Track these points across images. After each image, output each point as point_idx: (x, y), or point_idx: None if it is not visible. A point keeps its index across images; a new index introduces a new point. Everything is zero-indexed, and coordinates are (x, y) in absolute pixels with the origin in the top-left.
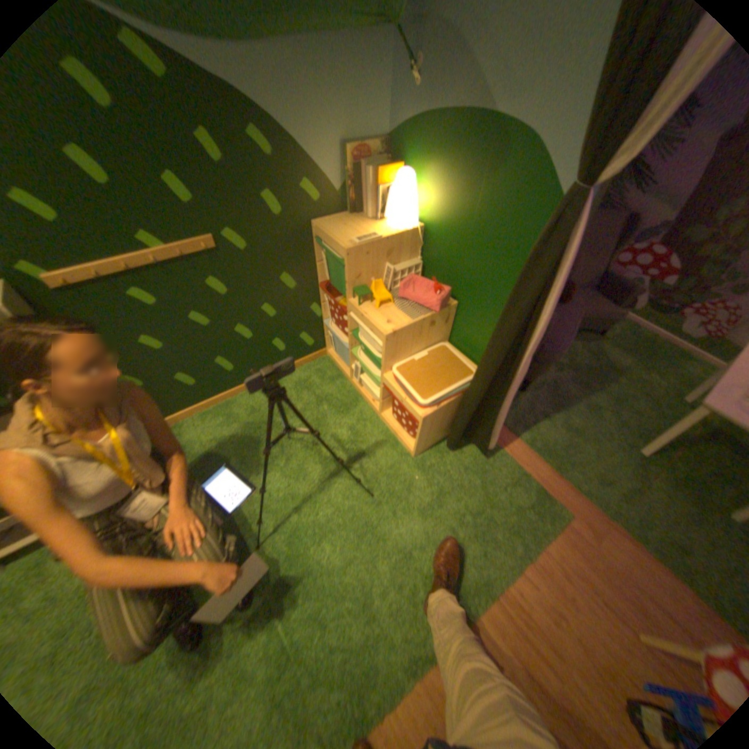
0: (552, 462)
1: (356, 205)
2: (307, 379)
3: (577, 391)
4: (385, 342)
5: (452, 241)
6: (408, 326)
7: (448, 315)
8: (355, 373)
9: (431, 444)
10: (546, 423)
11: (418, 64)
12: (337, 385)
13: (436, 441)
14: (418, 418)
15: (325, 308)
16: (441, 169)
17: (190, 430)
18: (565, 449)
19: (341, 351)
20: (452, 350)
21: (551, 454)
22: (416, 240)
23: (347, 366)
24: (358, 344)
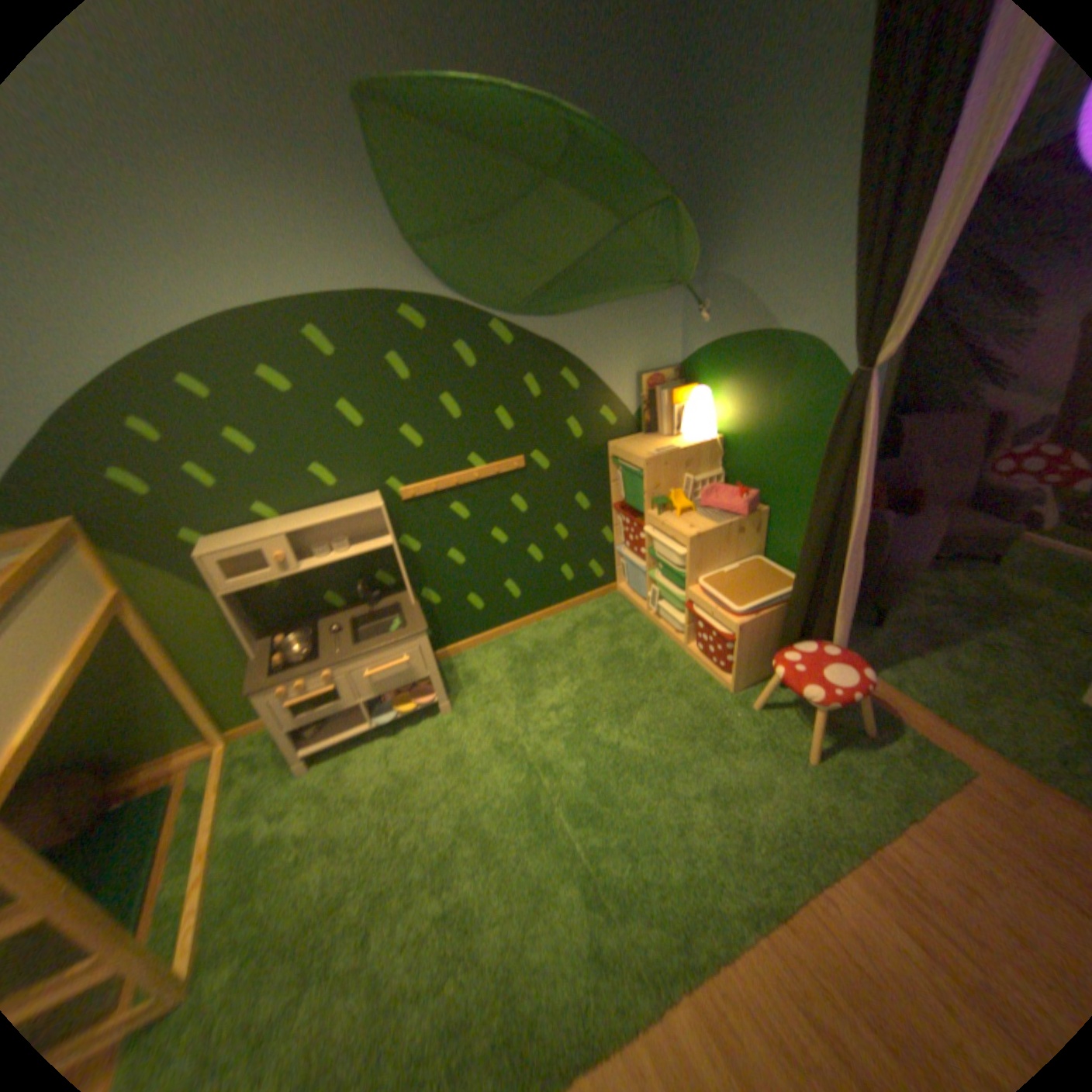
0: (934, 706)
1: (650, 424)
2: (595, 614)
3: (964, 627)
4: (688, 545)
5: (754, 444)
6: (713, 529)
7: (759, 521)
8: (652, 603)
9: (755, 678)
10: (919, 662)
11: (704, 306)
12: (630, 619)
13: (761, 674)
14: (734, 628)
15: (617, 531)
16: (734, 382)
17: (472, 660)
18: (953, 692)
19: (635, 577)
20: (769, 563)
21: (931, 696)
22: (714, 449)
23: (642, 599)
24: (657, 559)
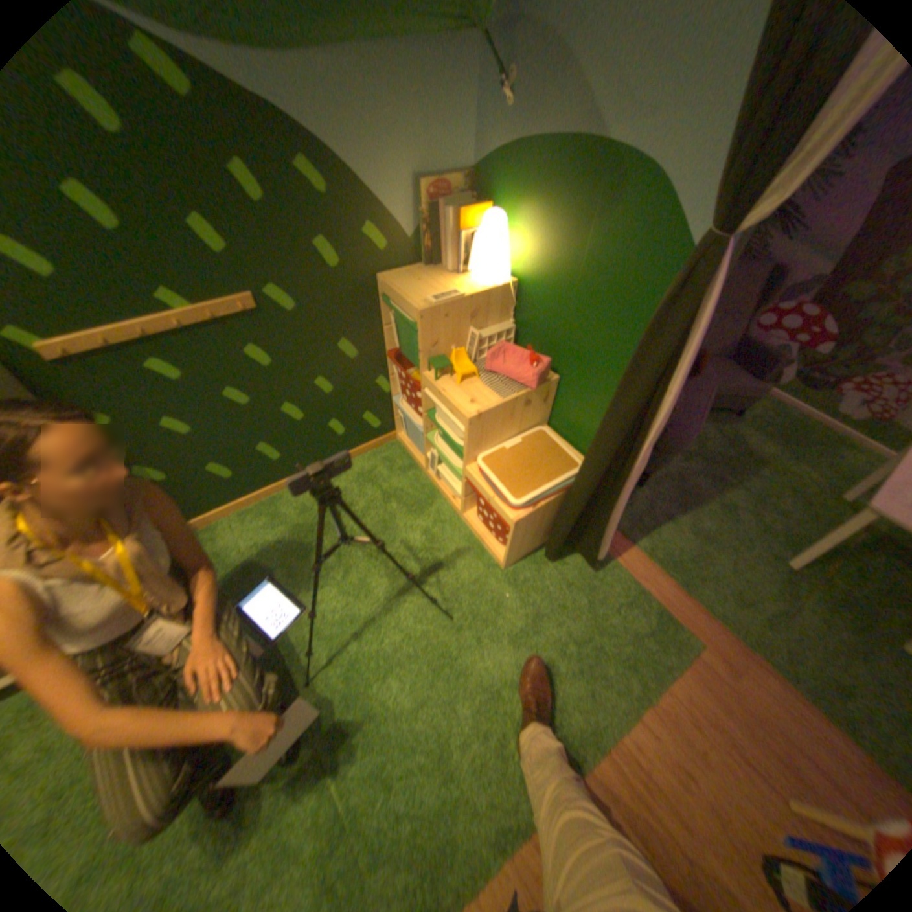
0: (677, 576)
1: (433, 254)
2: (372, 470)
3: (708, 487)
4: (468, 427)
5: (552, 300)
6: (497, 407)
7: (547, 393)
8: (432, 463)
9: (525, 553)
10: (669, 527)
11: (511, 79)
12: (409, 477)
13: (532, 549)
14: (509, 523)
15: (395, 382)
16: (539, 211)
17: (226, 533)
18: (693, 559)
19: (414, 435)
20: (552, 436)
21: (676, 566)
22: (507, 298)
23: (422, 454)
24: (435, 427)
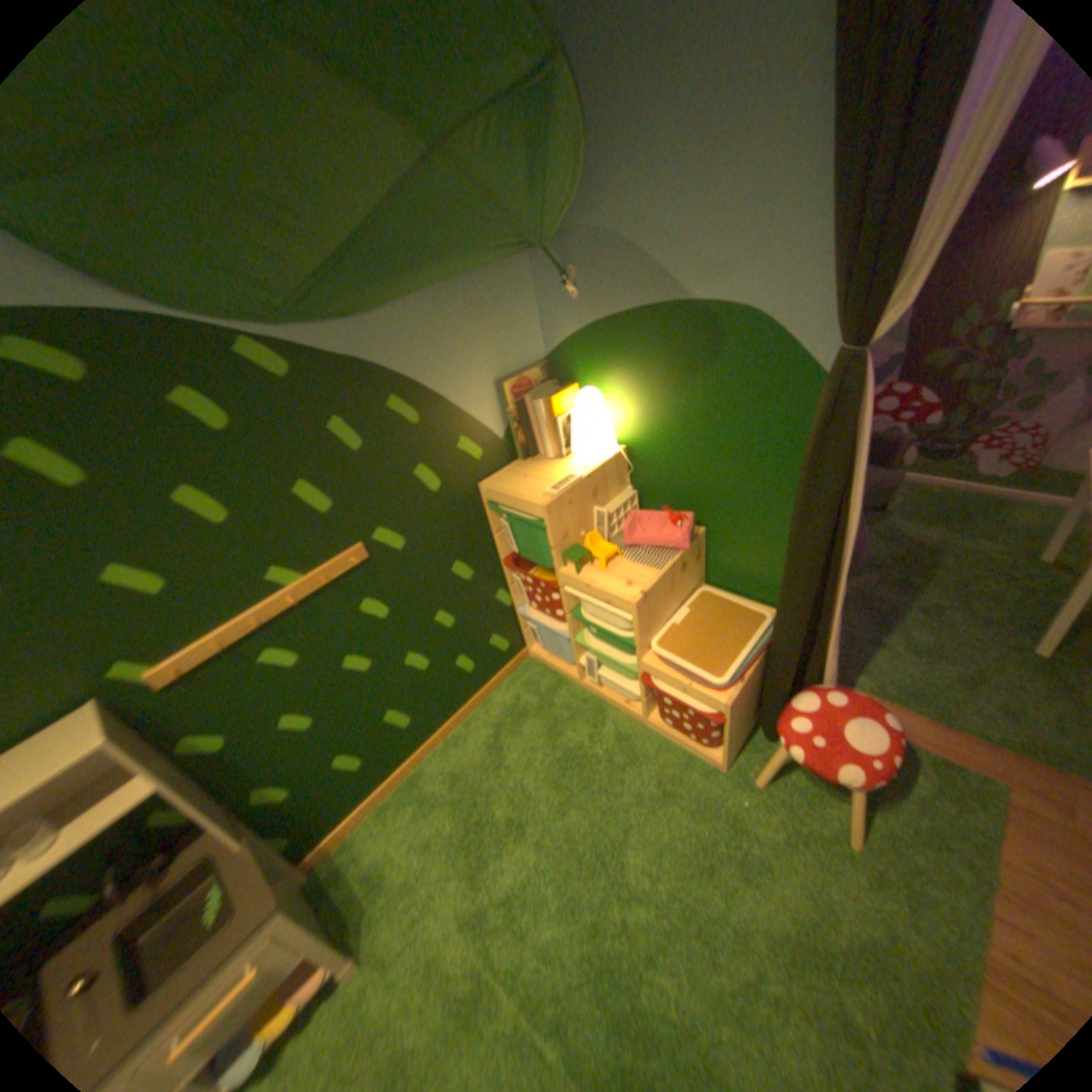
0: (925, 708)
1: (528, 446)
2: (515, 701)
3: (896, 594)
4: (636, 611)
5: (672, 453)
6: (658, 579)
7: (699, 547)
8: (585, 669)
9: (742, 741)
10: (882, 653)
11: (569, 274)
12: (562, 695)
13: (747, 733)
14: (722, 708)
15: (516, 589)
16: (631, 375)
17: (367, 844)
18: (930, 682)
19: (555, 642)
20: (719, 593)
21: (916, 696)
22: (620, 465)
23: (567, 662)
24: (587, 625)
